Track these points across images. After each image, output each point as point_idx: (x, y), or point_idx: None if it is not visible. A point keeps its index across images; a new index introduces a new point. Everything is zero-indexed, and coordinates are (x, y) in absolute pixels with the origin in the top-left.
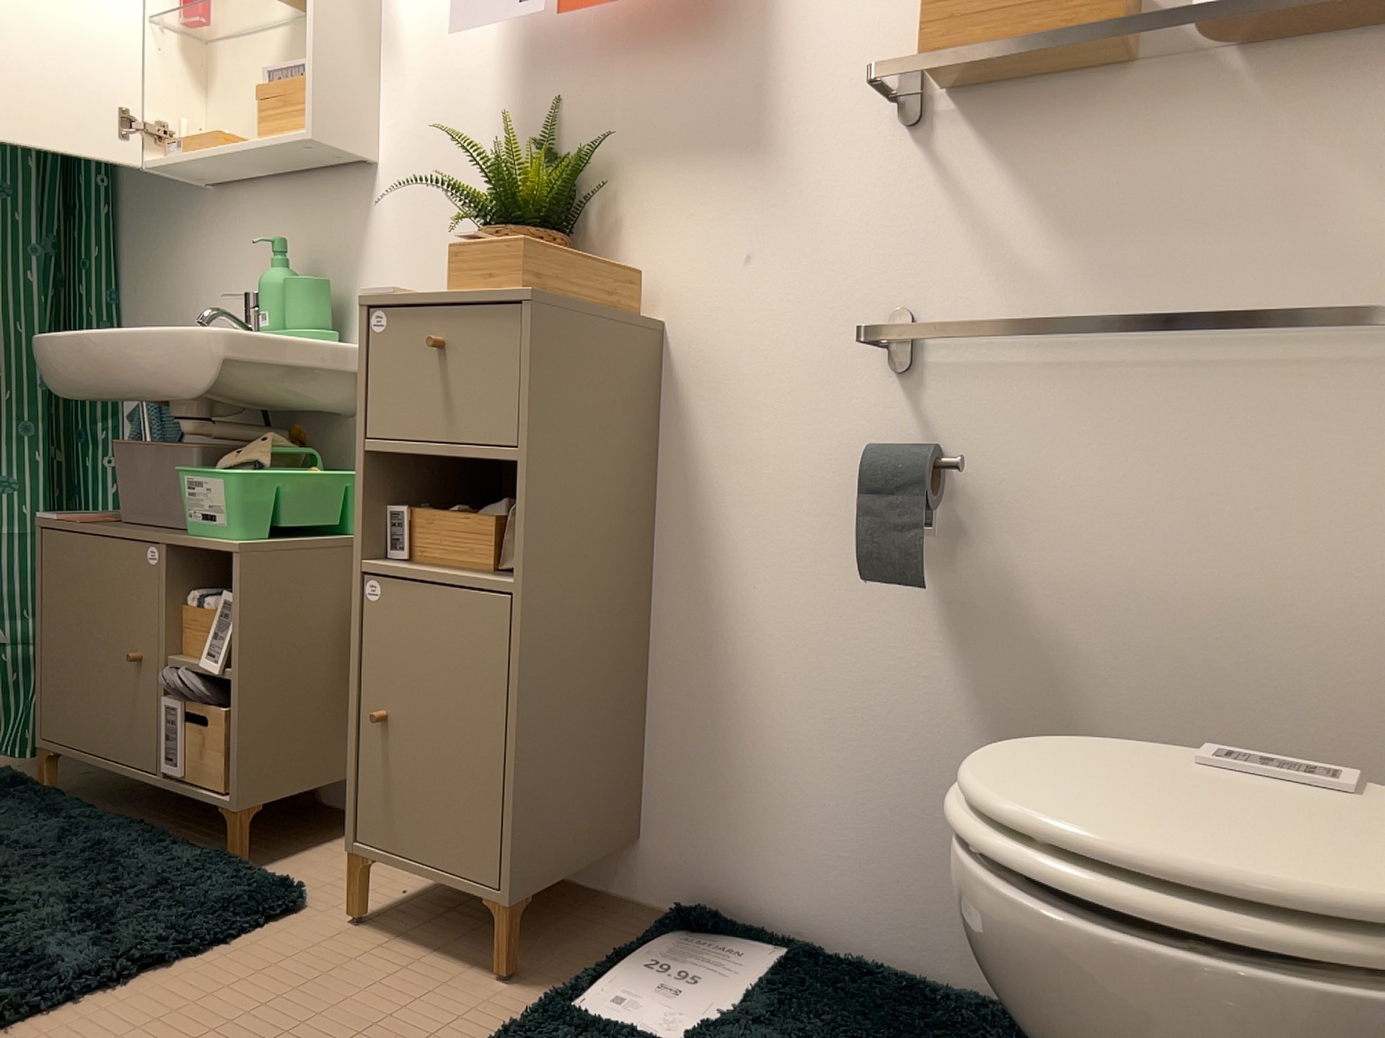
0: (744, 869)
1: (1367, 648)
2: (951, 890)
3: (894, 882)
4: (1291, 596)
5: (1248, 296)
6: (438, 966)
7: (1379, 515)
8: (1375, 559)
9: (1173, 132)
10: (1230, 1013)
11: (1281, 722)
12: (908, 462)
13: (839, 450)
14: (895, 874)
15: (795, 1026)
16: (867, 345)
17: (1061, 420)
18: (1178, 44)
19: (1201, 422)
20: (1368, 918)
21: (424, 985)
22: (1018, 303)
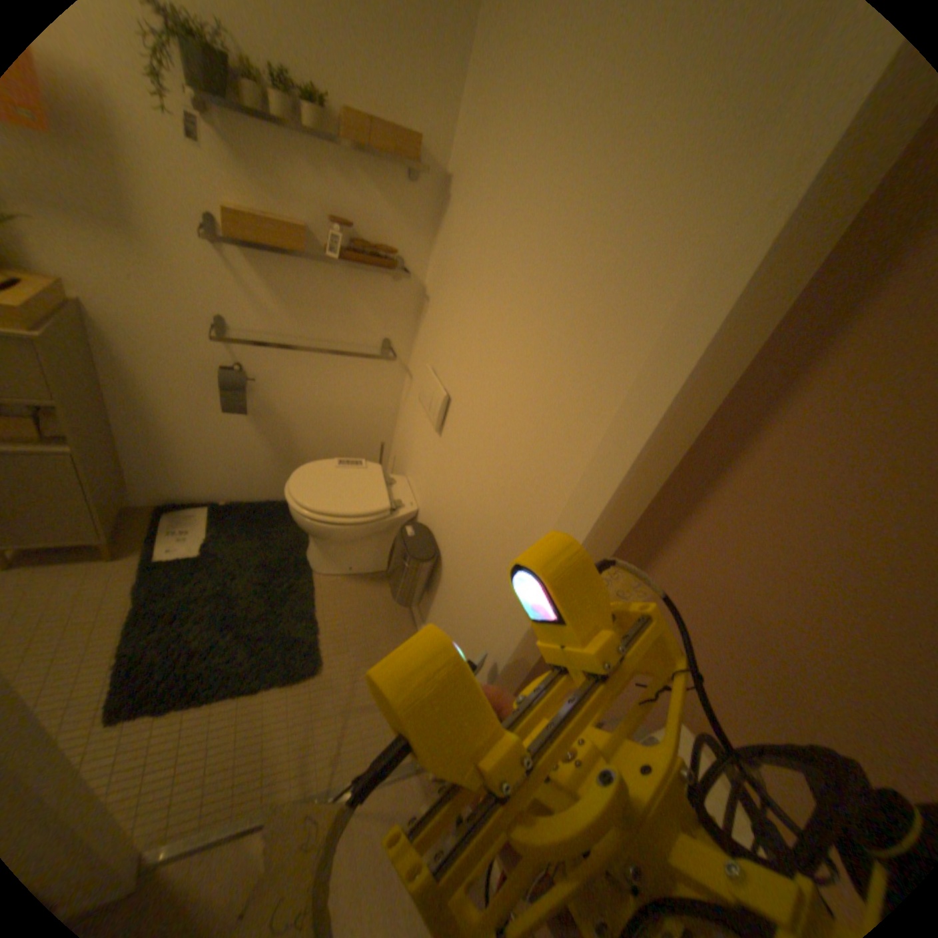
0: (181, 491)
1: (364, 417)
2: (259, 482)
3: (240, 483)
4: (349, 407)
5: (341, 332)
6: (78, 573)
7: (368, 389)
8: (367, 399)
9: (321, 277)
10: (359, 533)
11: (345, 433)
12: (240, 383)
13: (199, 363)
14: (240, 482)
15: (231, 538)
16: (207, 327)
17: (286, 360)
18: (322, 246)
19: (328, 365)
20: (380, 513)
21: (81, 583)
22: (269, 322)
